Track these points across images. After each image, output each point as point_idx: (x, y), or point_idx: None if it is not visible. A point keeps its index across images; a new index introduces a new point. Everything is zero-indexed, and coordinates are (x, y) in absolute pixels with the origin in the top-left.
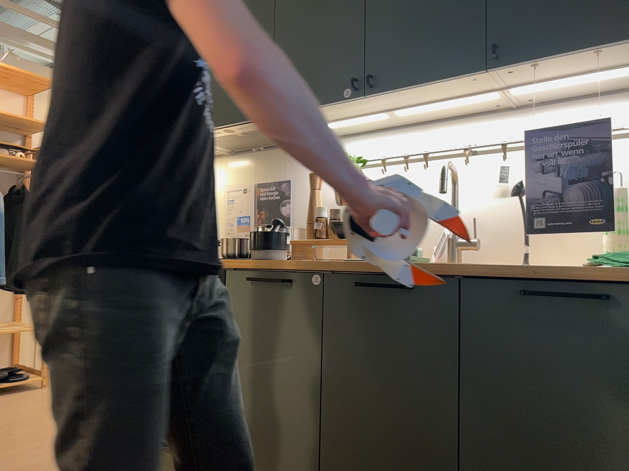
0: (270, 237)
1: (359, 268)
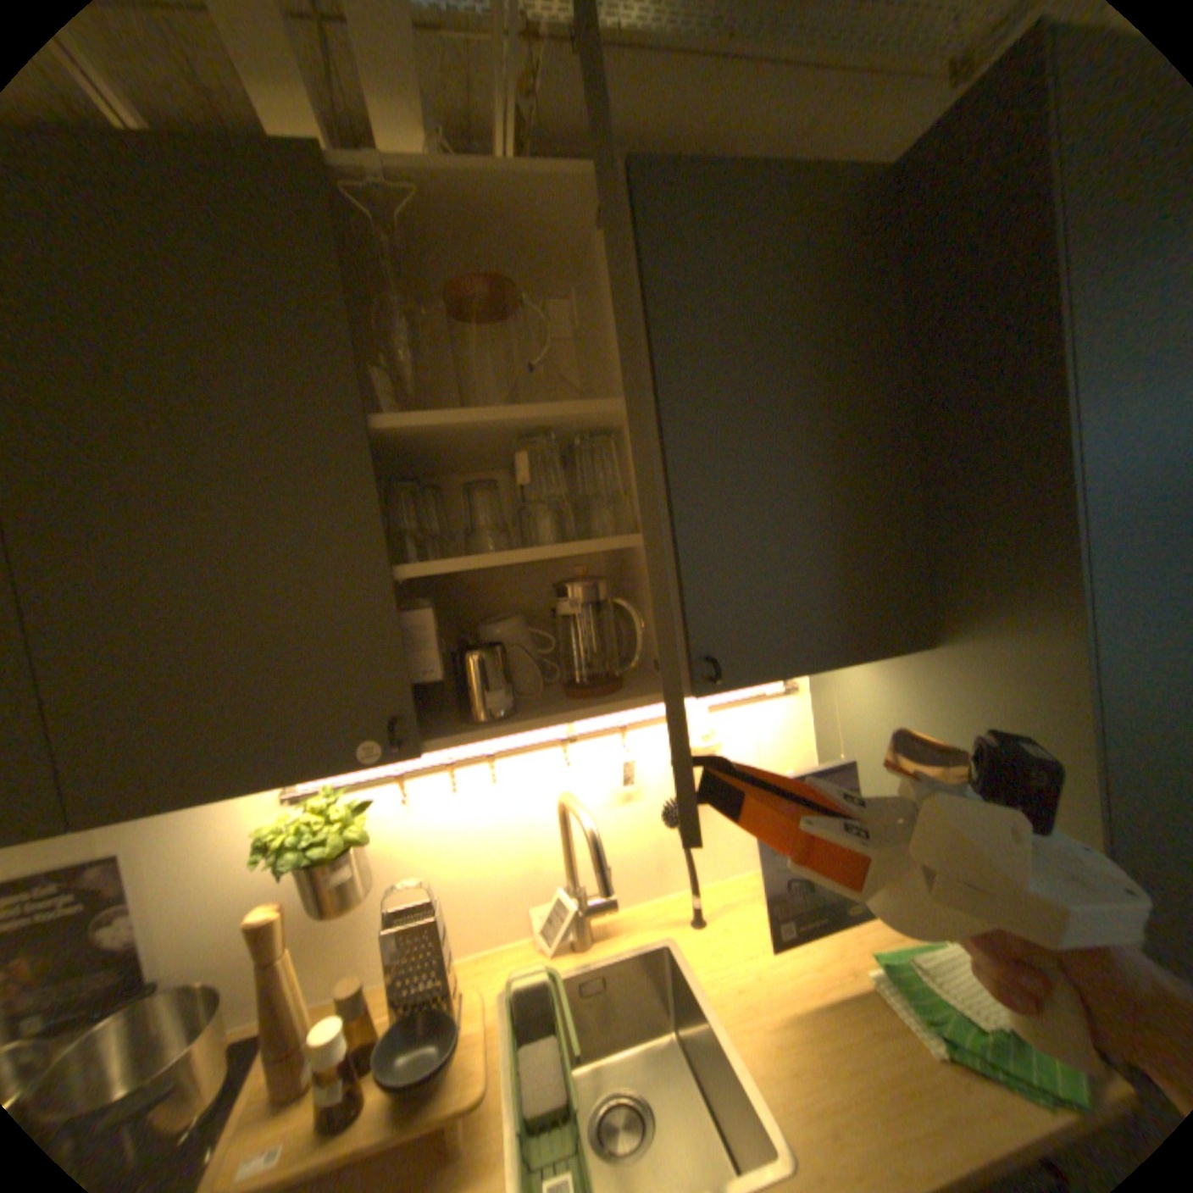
0: None
1: None
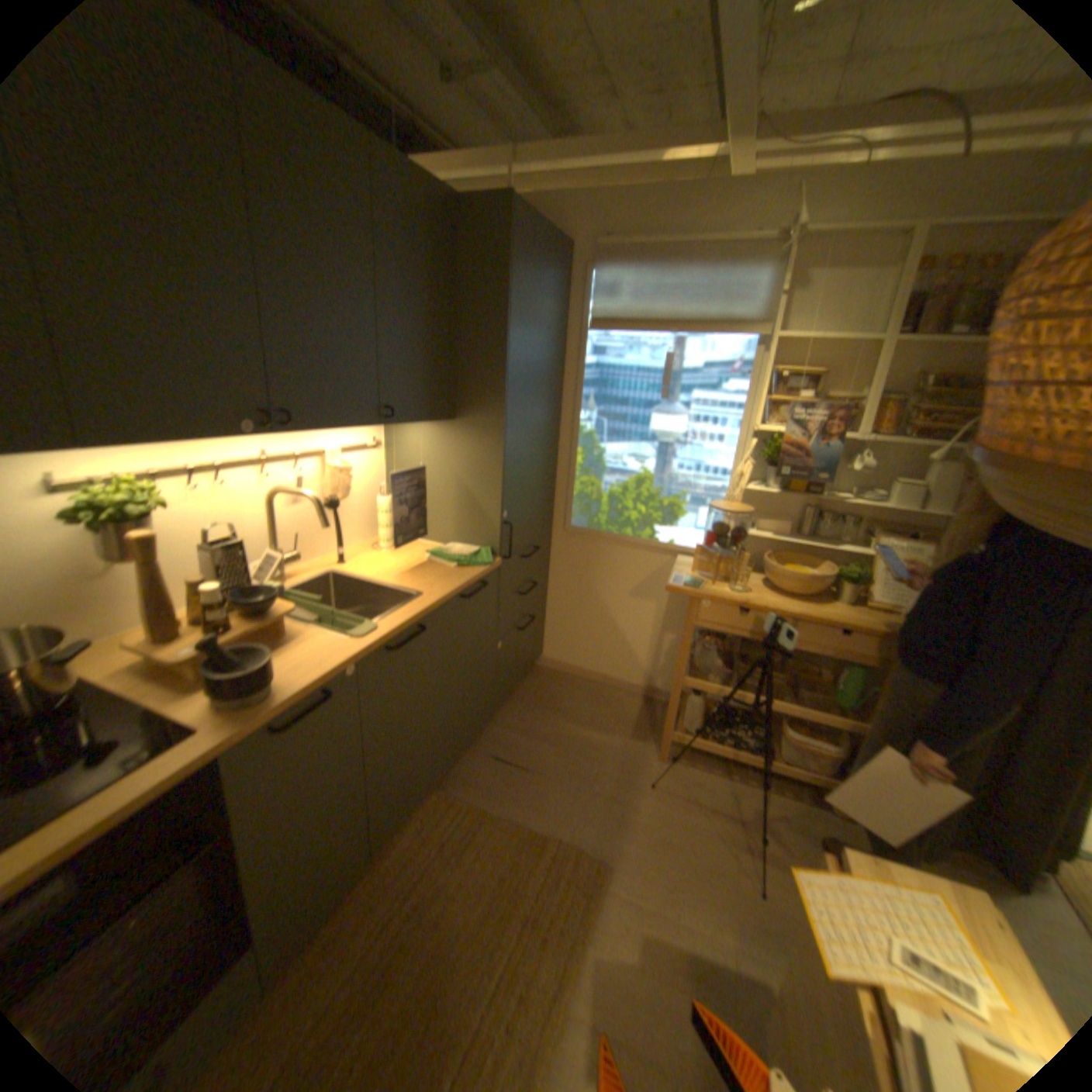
0: (263, 663)
1: (389, 636)
